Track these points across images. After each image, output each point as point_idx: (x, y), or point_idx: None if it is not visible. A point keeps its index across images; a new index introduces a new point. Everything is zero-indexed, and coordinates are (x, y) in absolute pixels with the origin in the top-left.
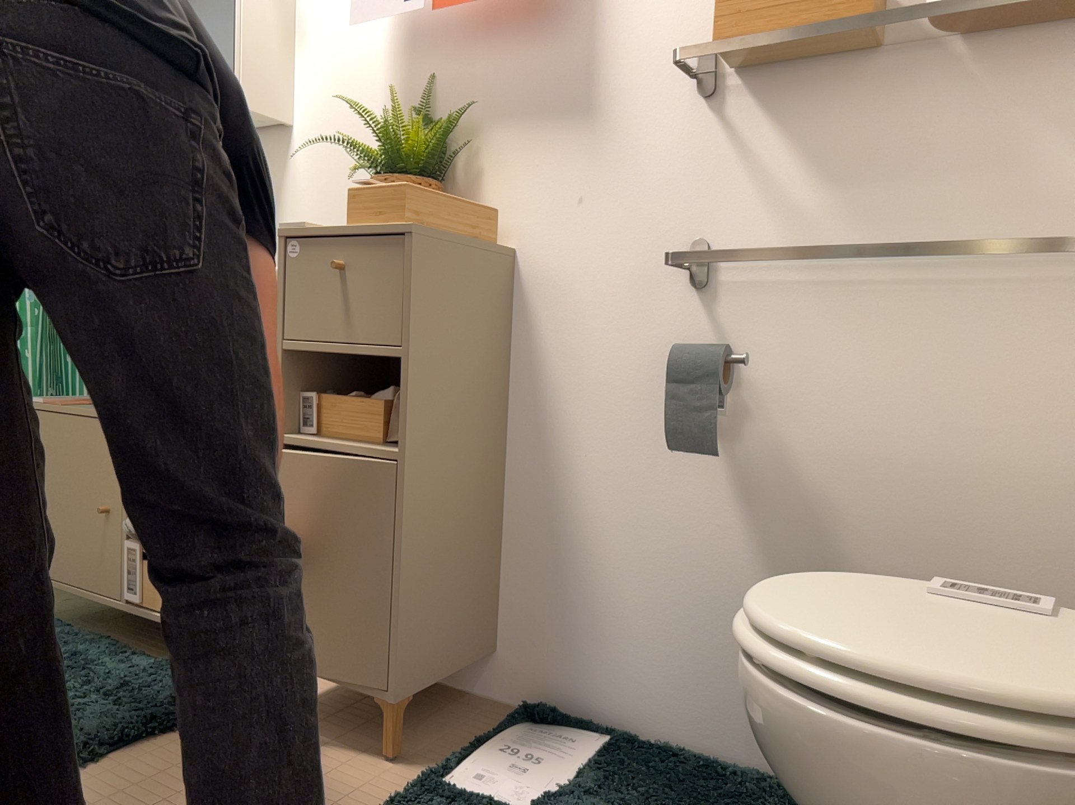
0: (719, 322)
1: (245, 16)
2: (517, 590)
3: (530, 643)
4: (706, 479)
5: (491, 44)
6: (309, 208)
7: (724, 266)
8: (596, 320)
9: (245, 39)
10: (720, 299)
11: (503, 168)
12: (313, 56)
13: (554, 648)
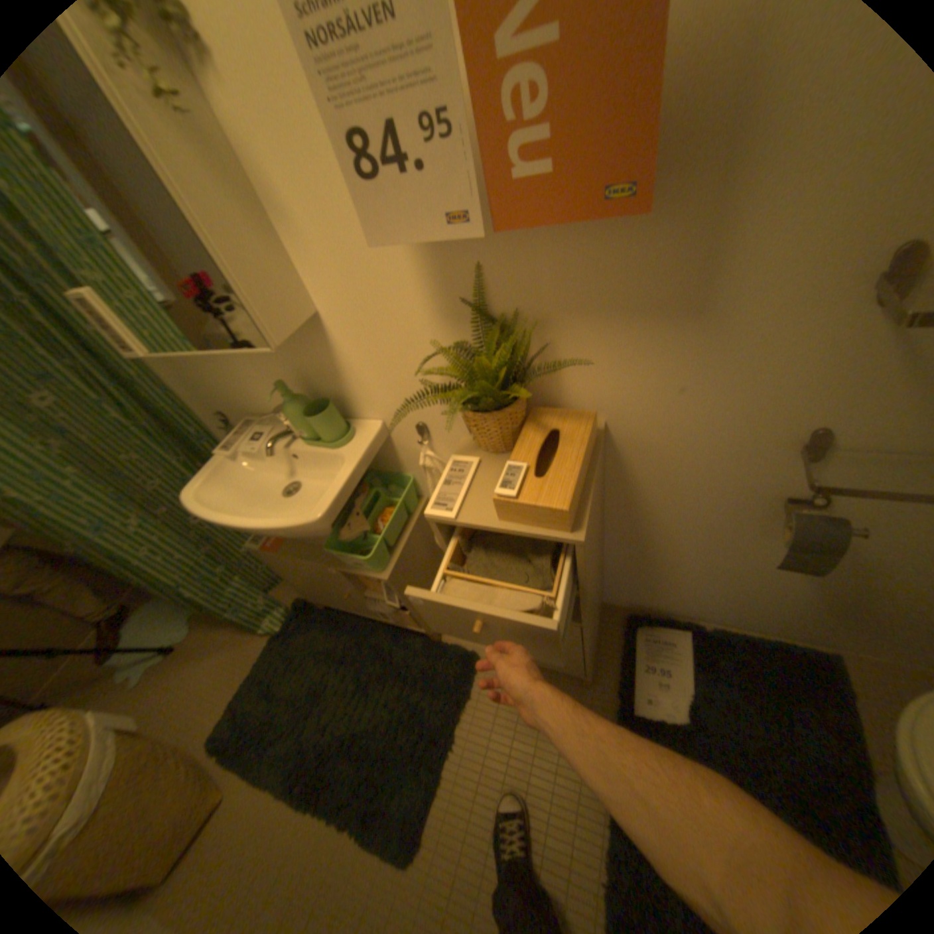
0: (823, 478)
1: (217, 242)
2: (618, 574)
3: (627, 590)
4: (779, 551)
5: (556, 224)
6: (373, 380)
7: (844, 444)
8: (691, 468)
9: (235, 271)
10: (831, 465)
11: (586, 358)
12: (303, 235)
13: (644, 593)
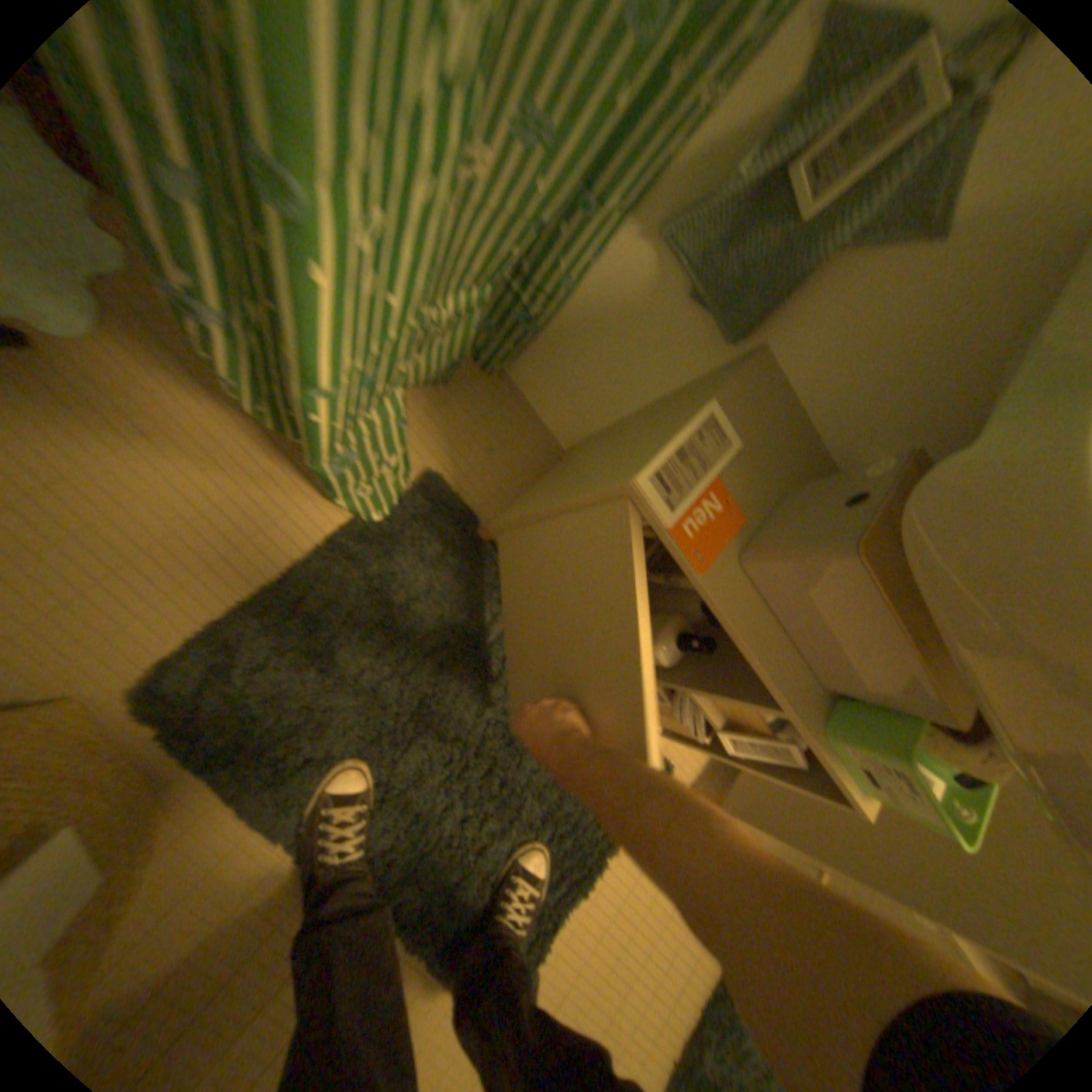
0: None
1: None
2: None
3: None
4: None
5: None
6: None
7: None
8: None
9: None
10: None
11: None
12: None
13: None
